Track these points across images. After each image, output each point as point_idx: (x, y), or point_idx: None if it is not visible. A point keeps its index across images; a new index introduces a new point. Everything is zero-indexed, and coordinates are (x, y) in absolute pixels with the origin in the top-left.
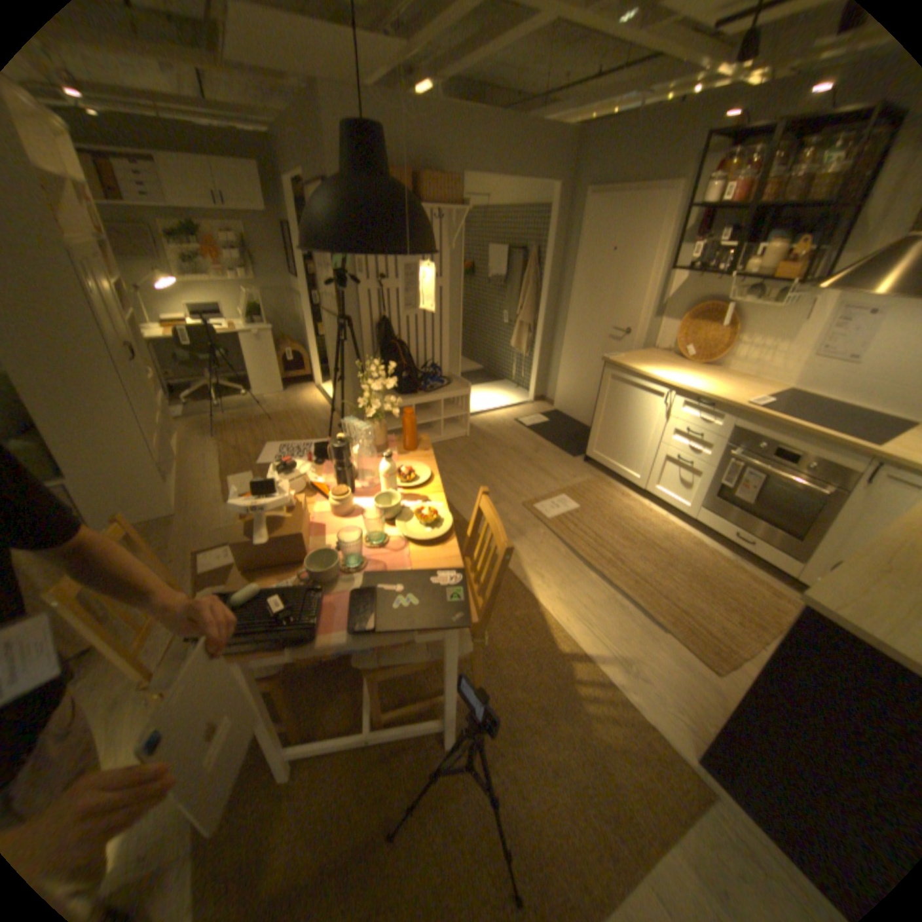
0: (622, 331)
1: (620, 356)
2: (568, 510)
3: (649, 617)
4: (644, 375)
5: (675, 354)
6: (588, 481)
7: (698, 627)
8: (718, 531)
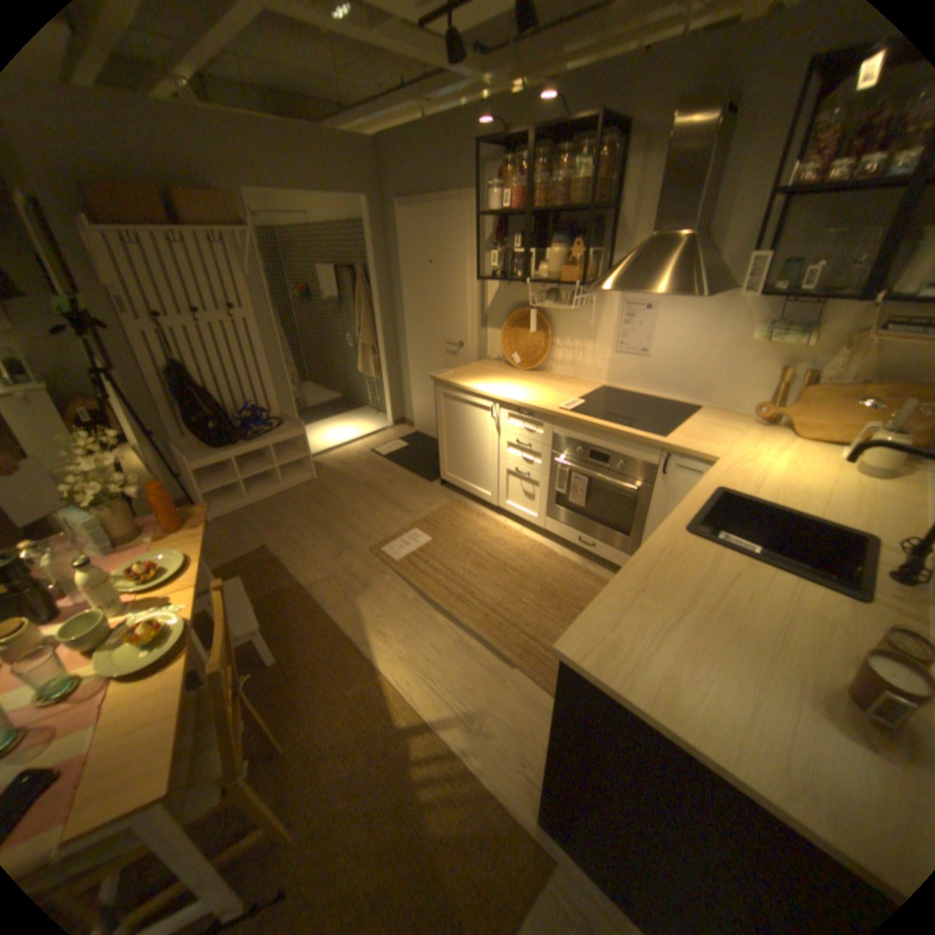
0: (455, 345)
1: (447, 373)
2: (419, 546)
3: (496, 653)
4: (469, 391)
5: (505, 364)
6: (443, 507)
7: (543, 651)
8: (564, 537)
